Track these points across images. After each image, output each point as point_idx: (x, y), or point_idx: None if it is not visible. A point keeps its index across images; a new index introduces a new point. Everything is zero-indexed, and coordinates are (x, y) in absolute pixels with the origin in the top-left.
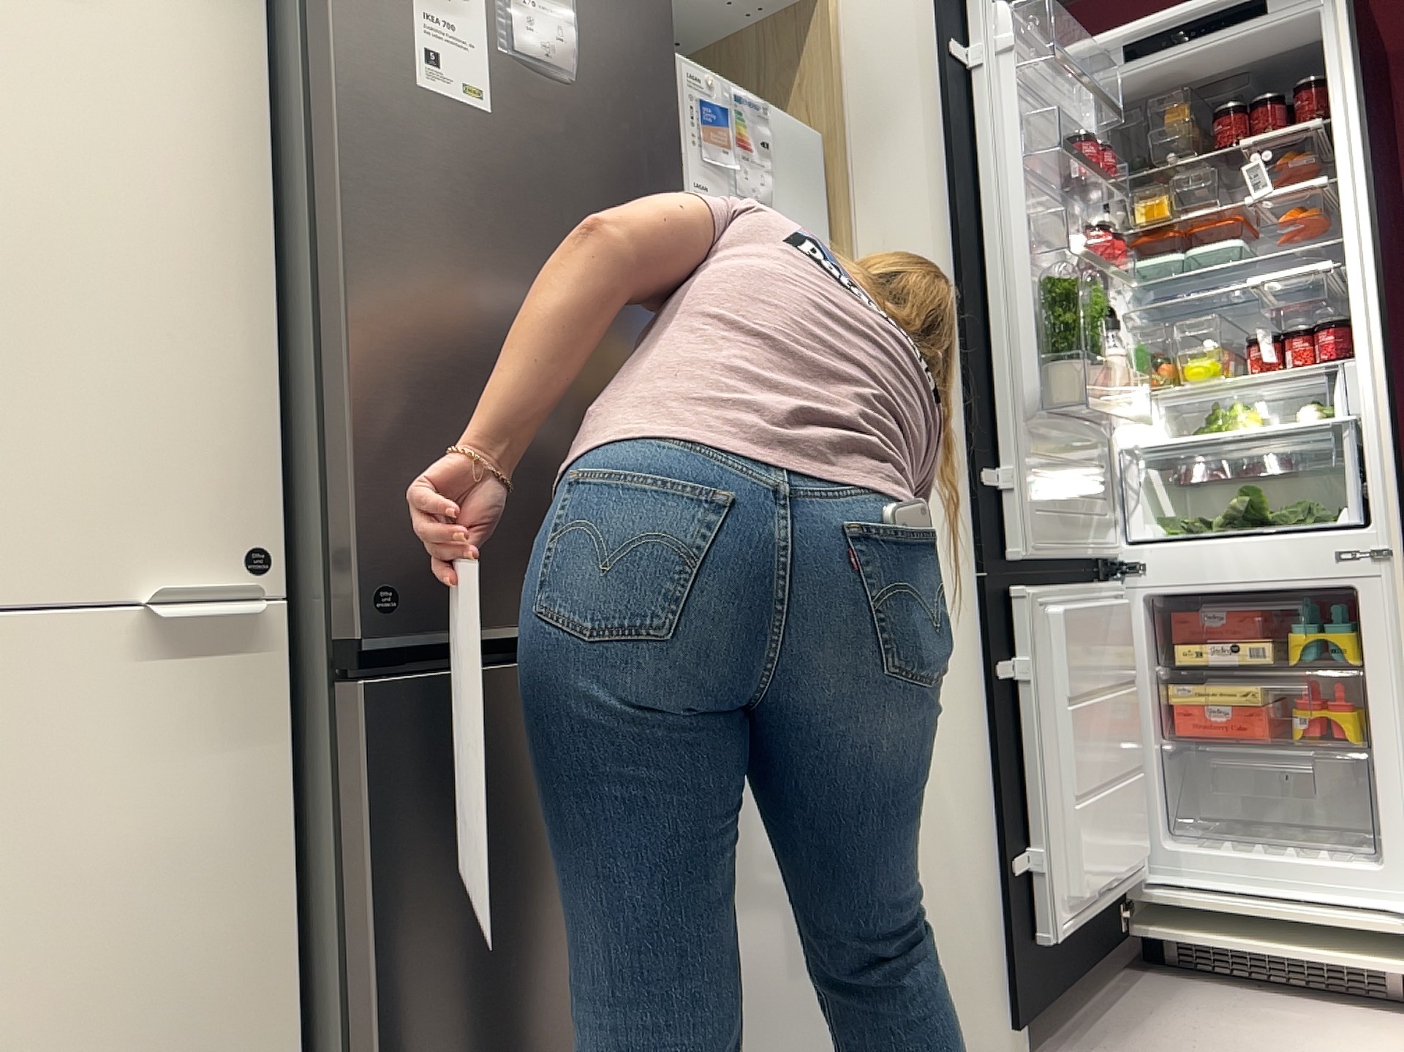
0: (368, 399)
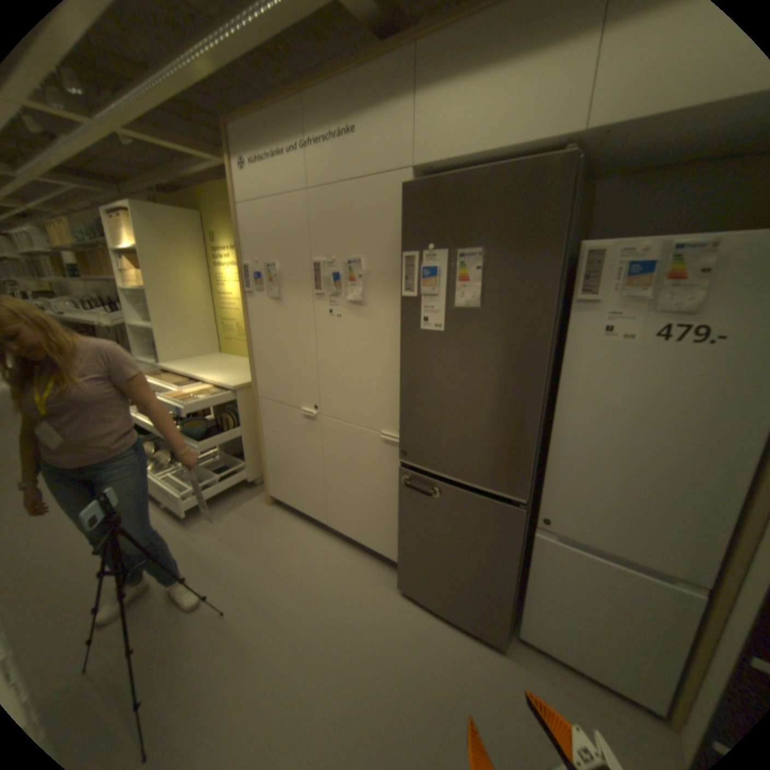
0: (405, 409)
